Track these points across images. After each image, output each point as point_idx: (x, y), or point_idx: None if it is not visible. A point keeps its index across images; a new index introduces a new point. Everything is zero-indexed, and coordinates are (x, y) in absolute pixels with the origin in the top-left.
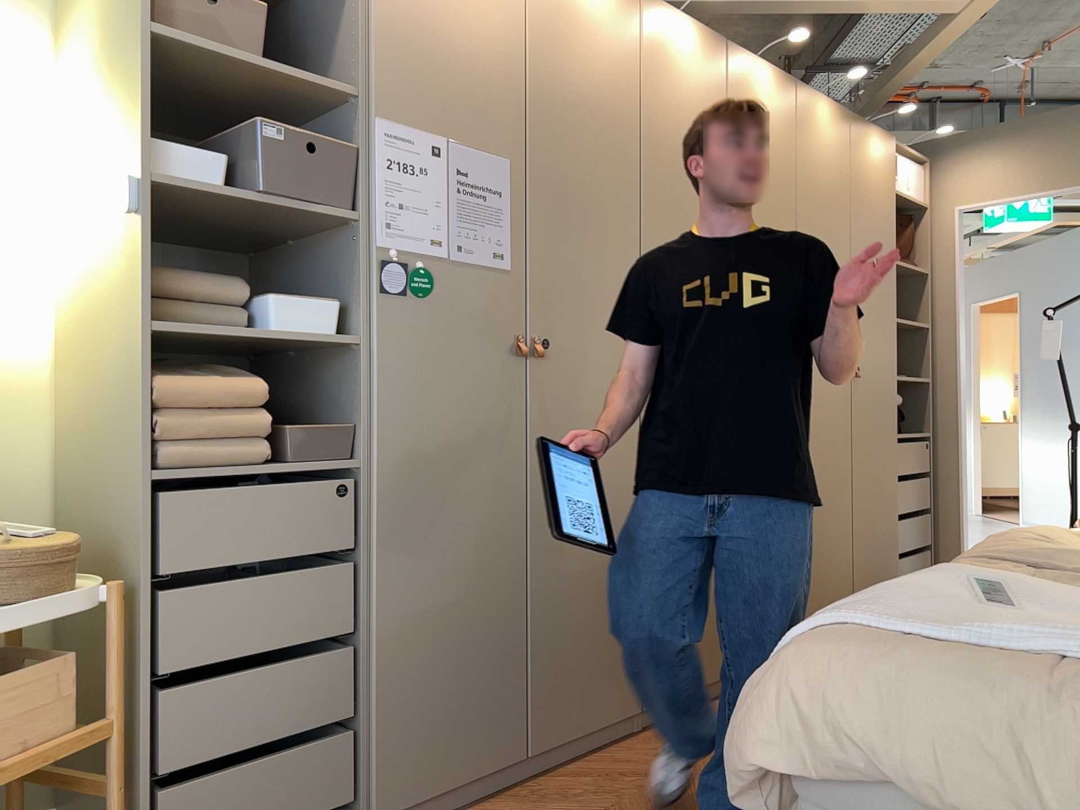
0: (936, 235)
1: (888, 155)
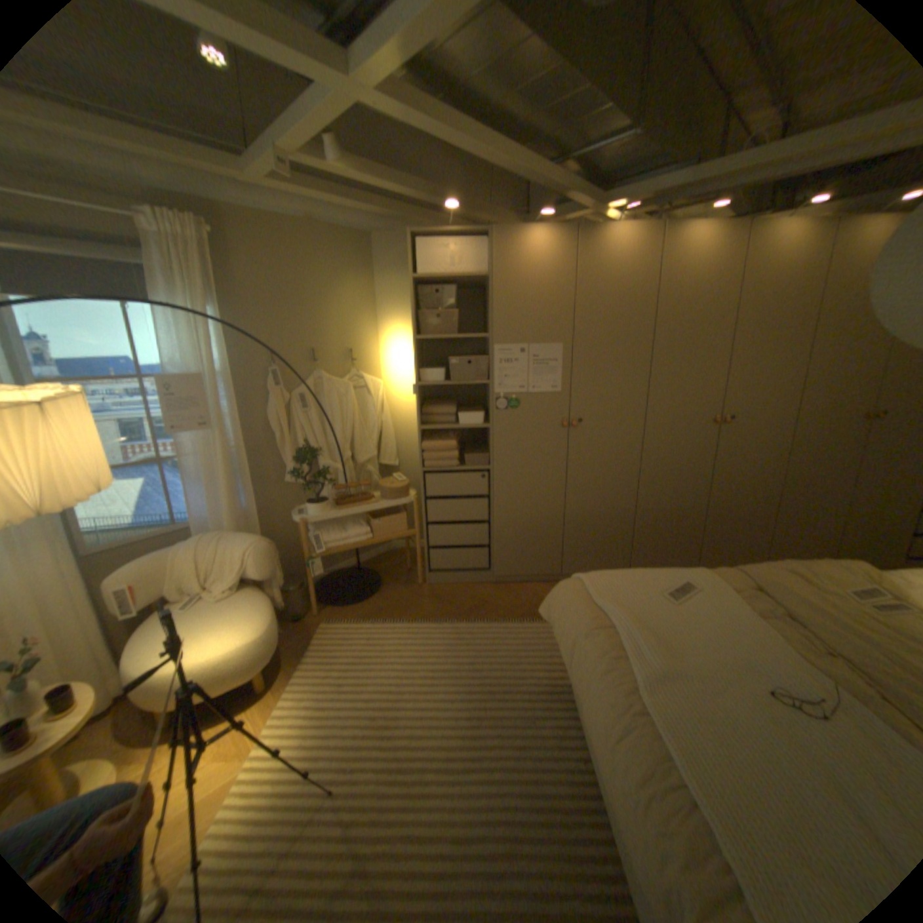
0: None
1: None
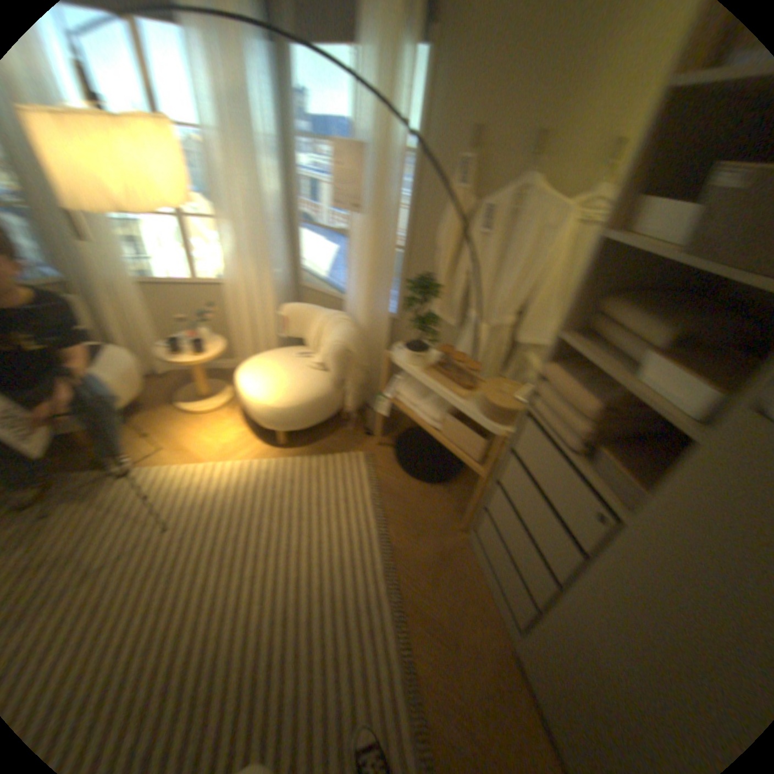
0: None
1: None
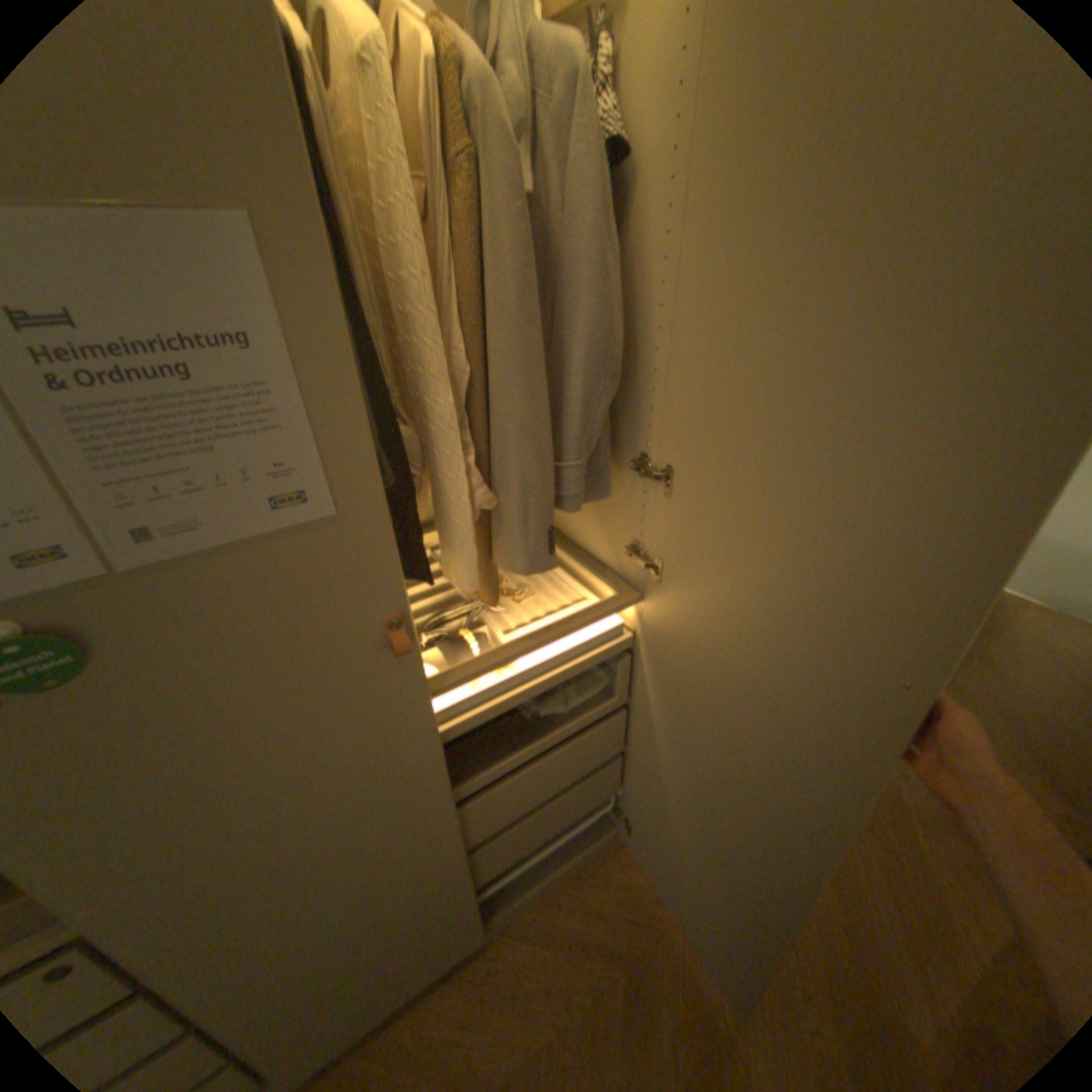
0: None
1: None
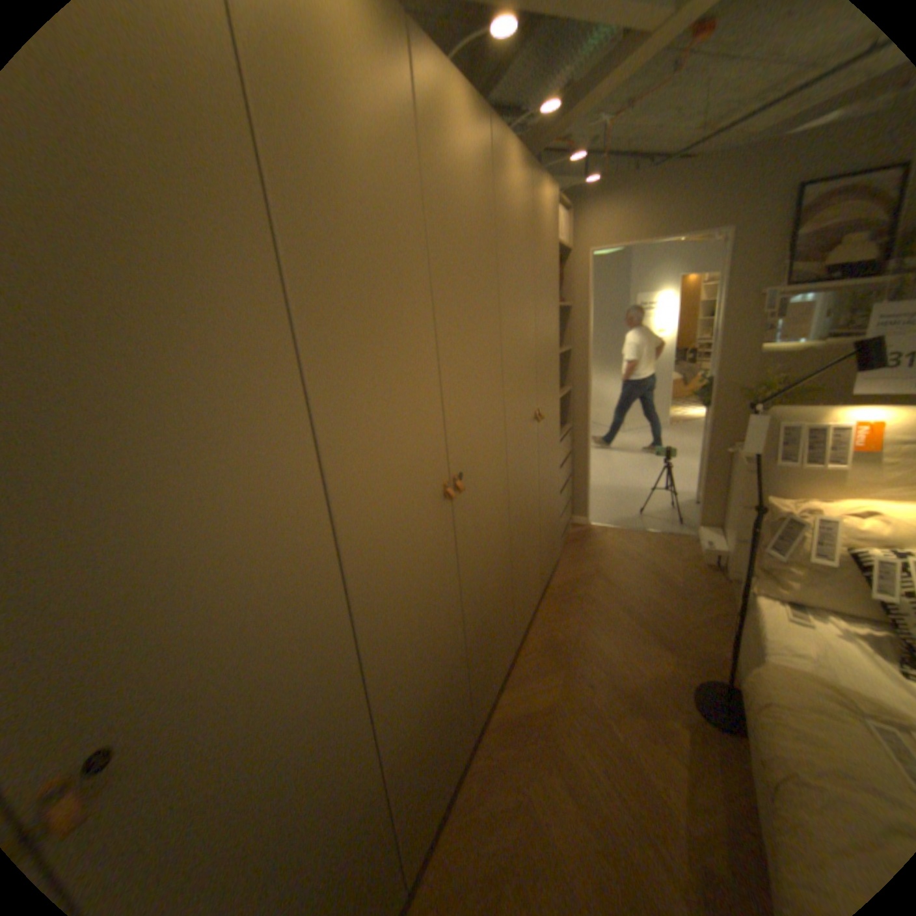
0: (583, 271)
1: (555, 201)
